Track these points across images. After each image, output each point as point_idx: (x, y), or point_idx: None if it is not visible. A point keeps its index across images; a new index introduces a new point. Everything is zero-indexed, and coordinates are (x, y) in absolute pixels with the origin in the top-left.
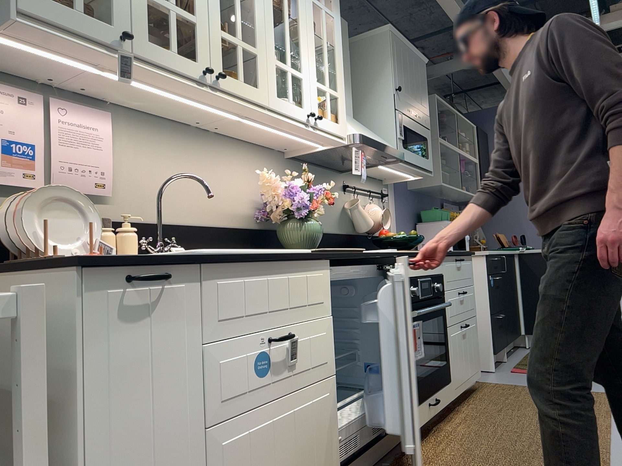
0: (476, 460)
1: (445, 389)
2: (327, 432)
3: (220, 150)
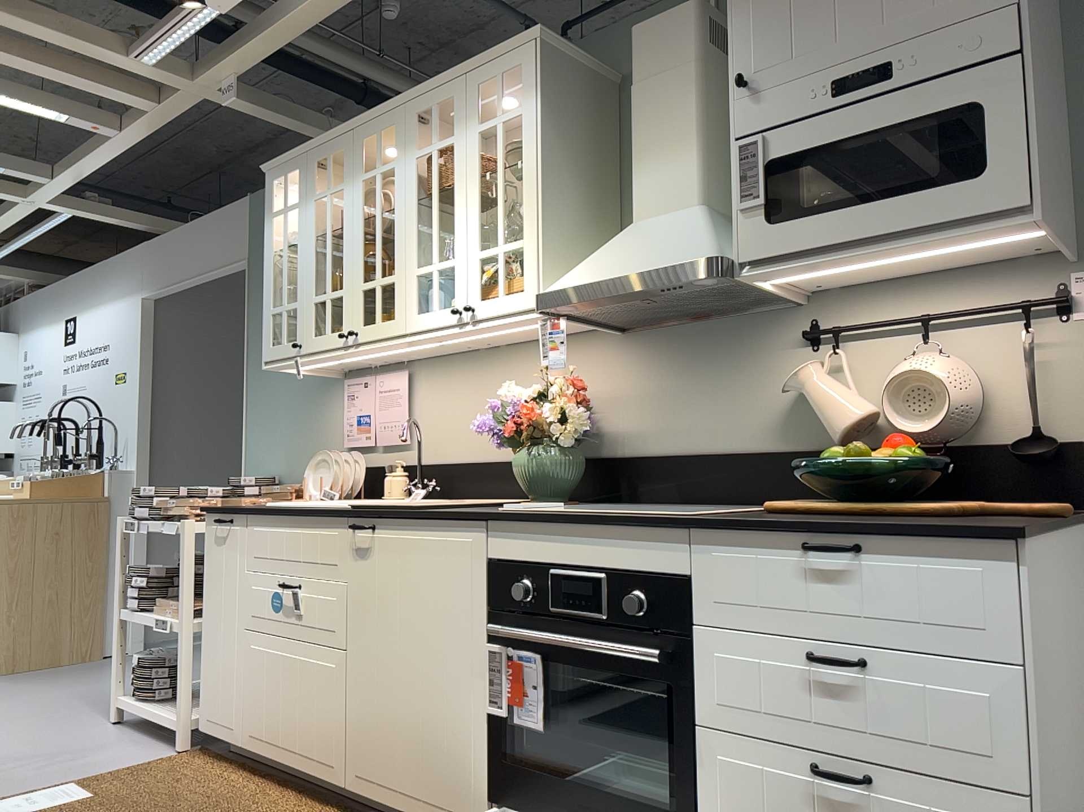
0: None
1: None
2: (330, 705)
3: (511, 363)
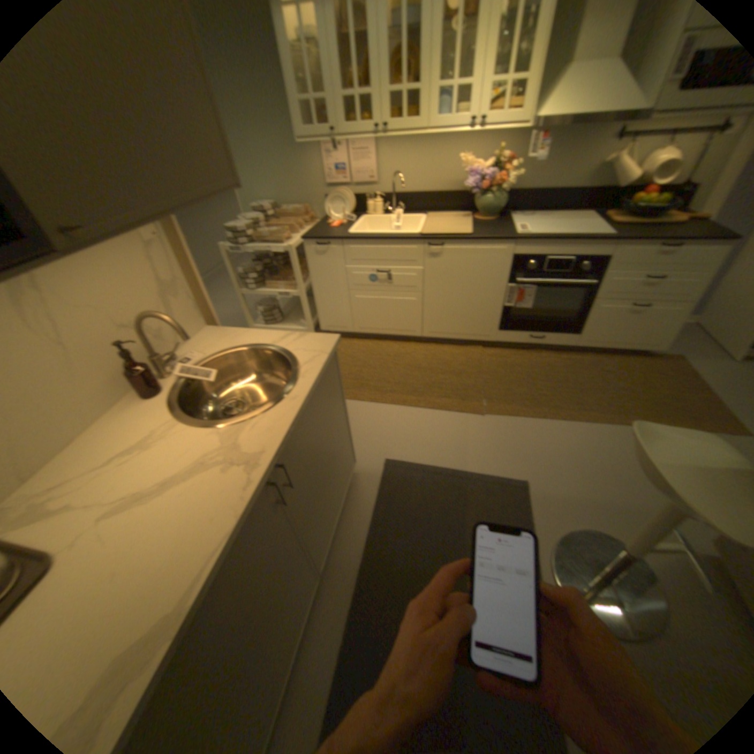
0: (505, 370)
1: (565, 336)
2: (413, 313)
3: (449, 136)
